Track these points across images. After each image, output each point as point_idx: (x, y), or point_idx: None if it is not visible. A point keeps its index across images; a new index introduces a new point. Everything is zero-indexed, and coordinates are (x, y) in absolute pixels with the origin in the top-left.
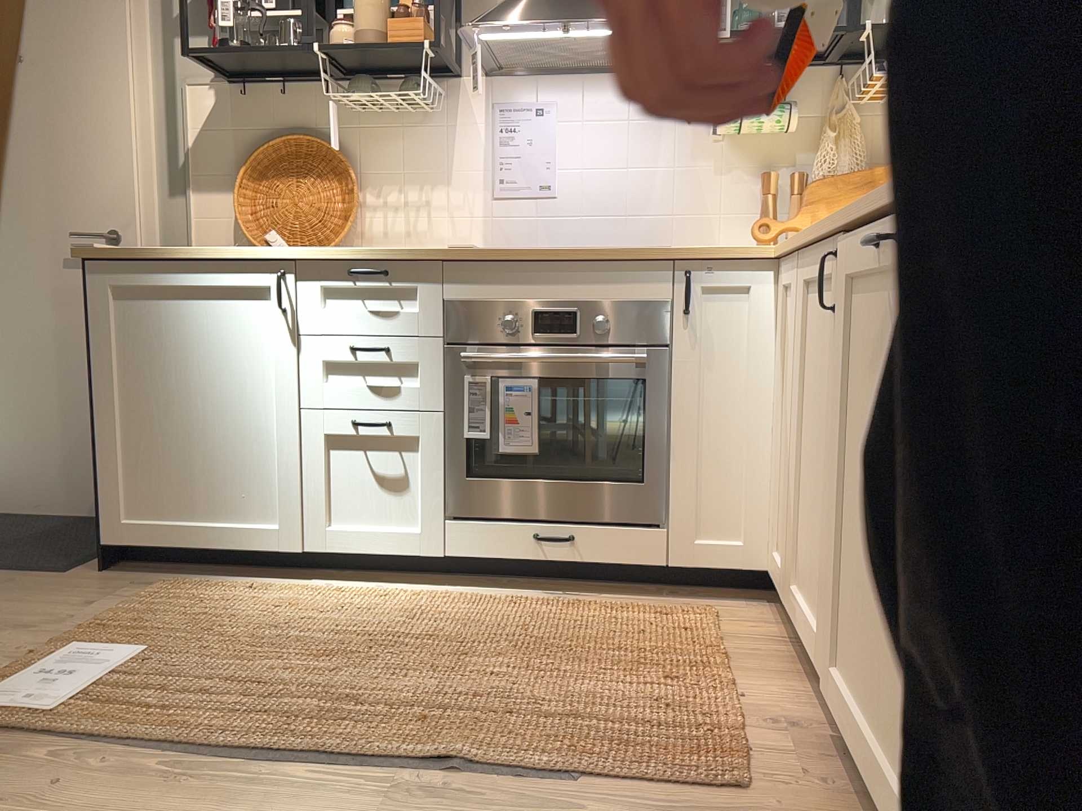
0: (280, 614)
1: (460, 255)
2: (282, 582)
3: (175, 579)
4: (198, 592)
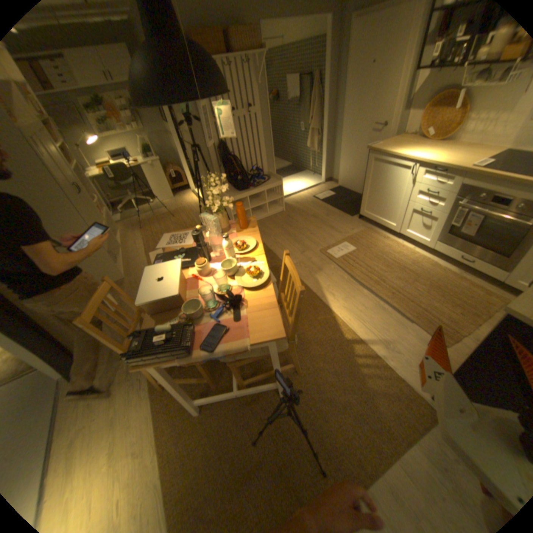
0: (385, 248)
1: (473, 171)
2: (392, 236)
3: (370, 227)
4: (372, 234)
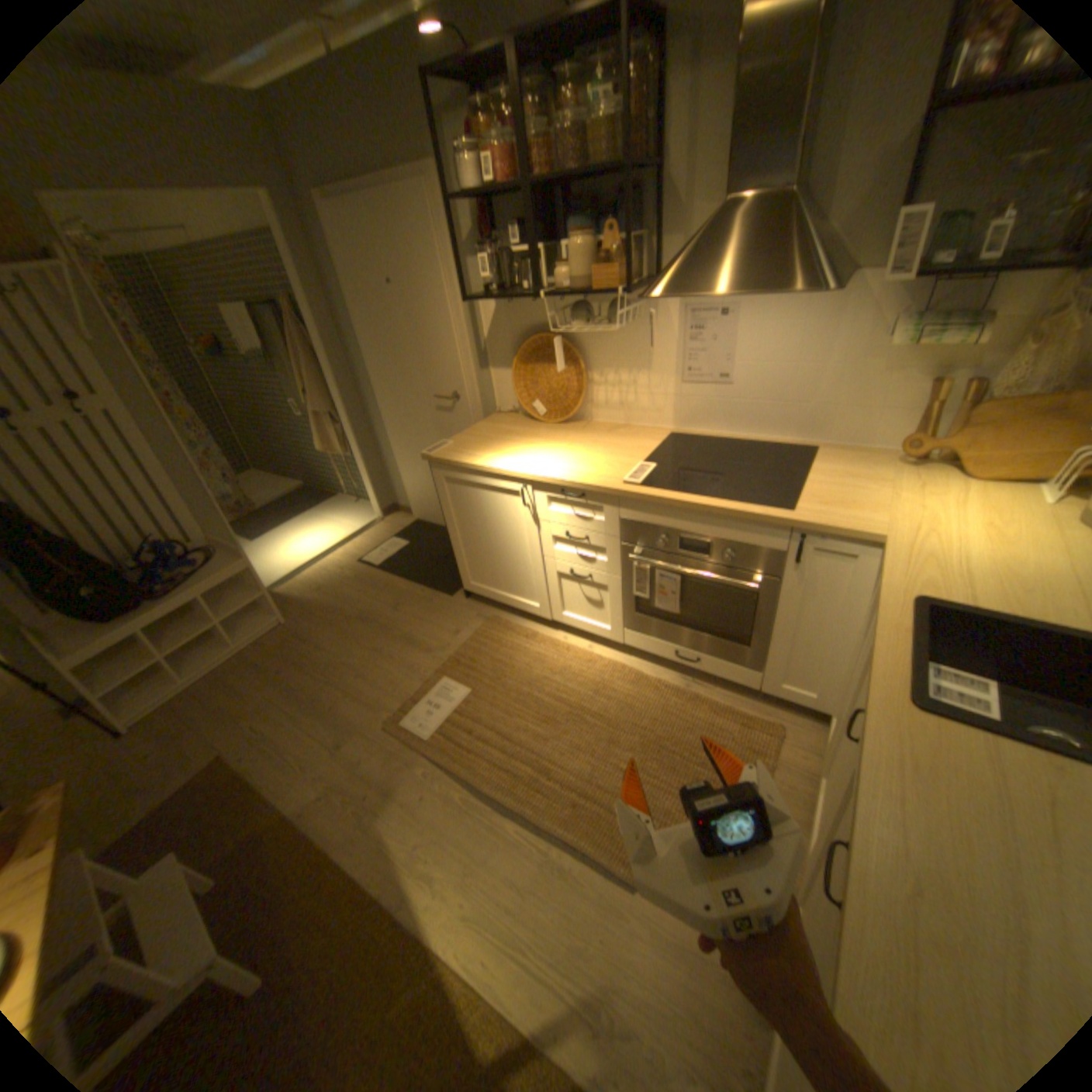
0: (534, 667)
1: (627, 496)
2: (543, 627)
3: (495, 616)
4: (501, 633)
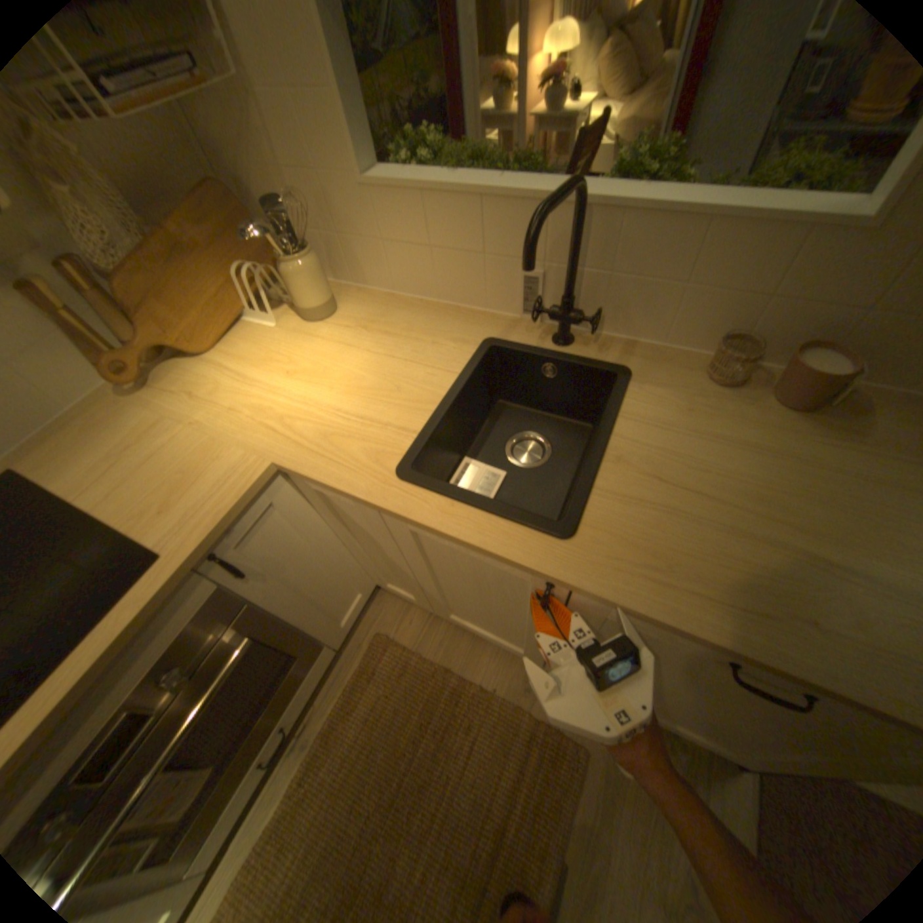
0: None
1: None
2: None
3: None
4: None
